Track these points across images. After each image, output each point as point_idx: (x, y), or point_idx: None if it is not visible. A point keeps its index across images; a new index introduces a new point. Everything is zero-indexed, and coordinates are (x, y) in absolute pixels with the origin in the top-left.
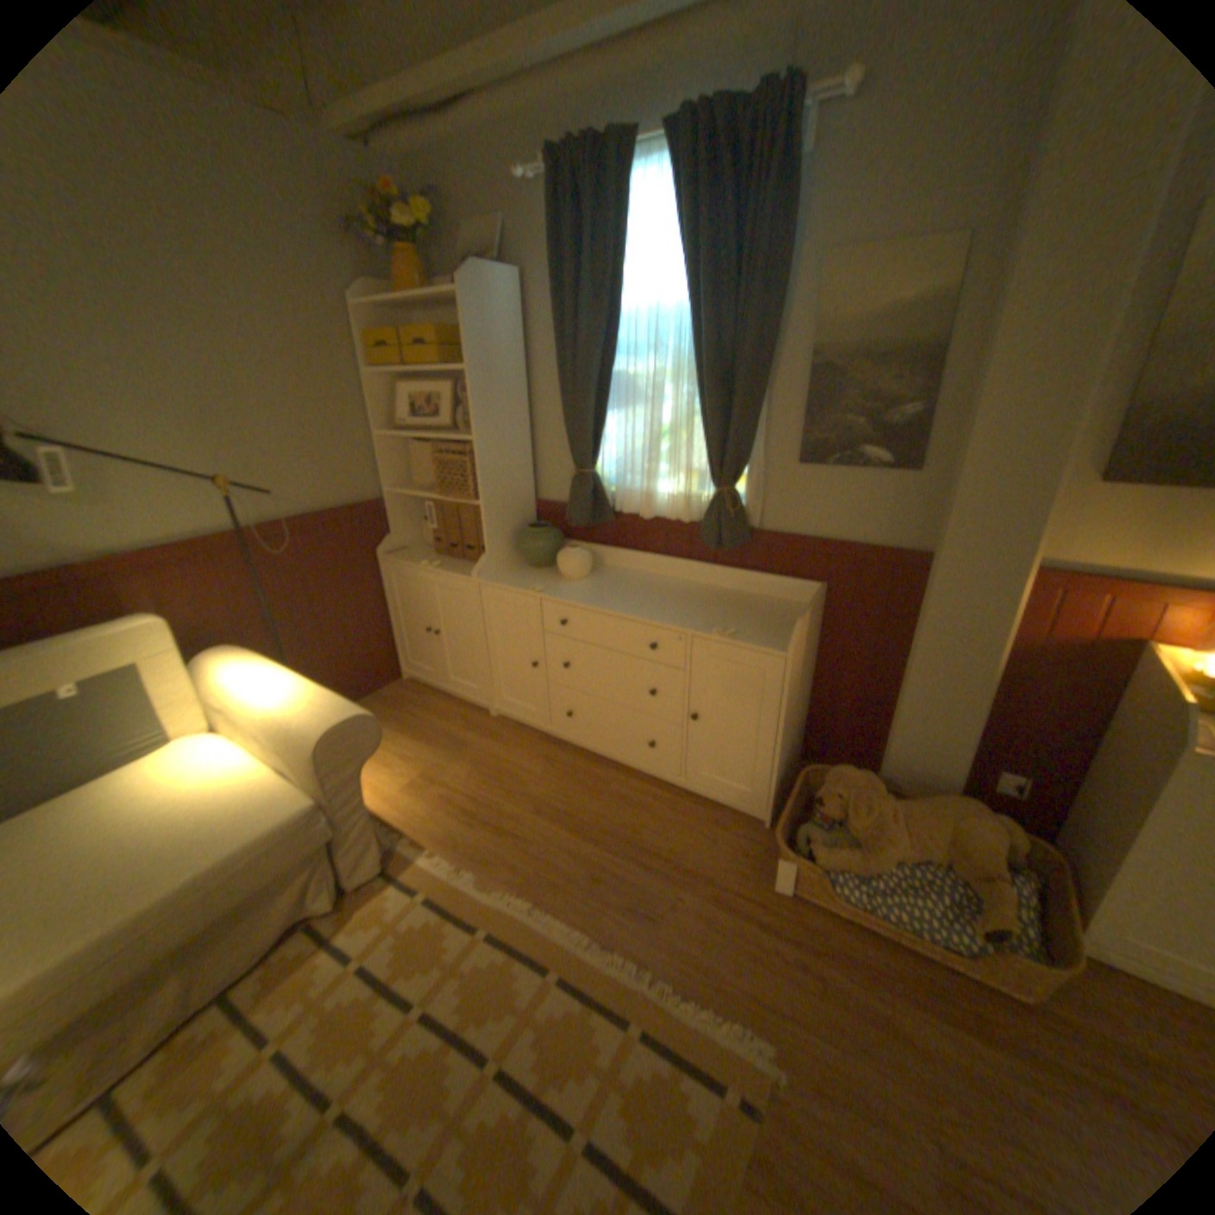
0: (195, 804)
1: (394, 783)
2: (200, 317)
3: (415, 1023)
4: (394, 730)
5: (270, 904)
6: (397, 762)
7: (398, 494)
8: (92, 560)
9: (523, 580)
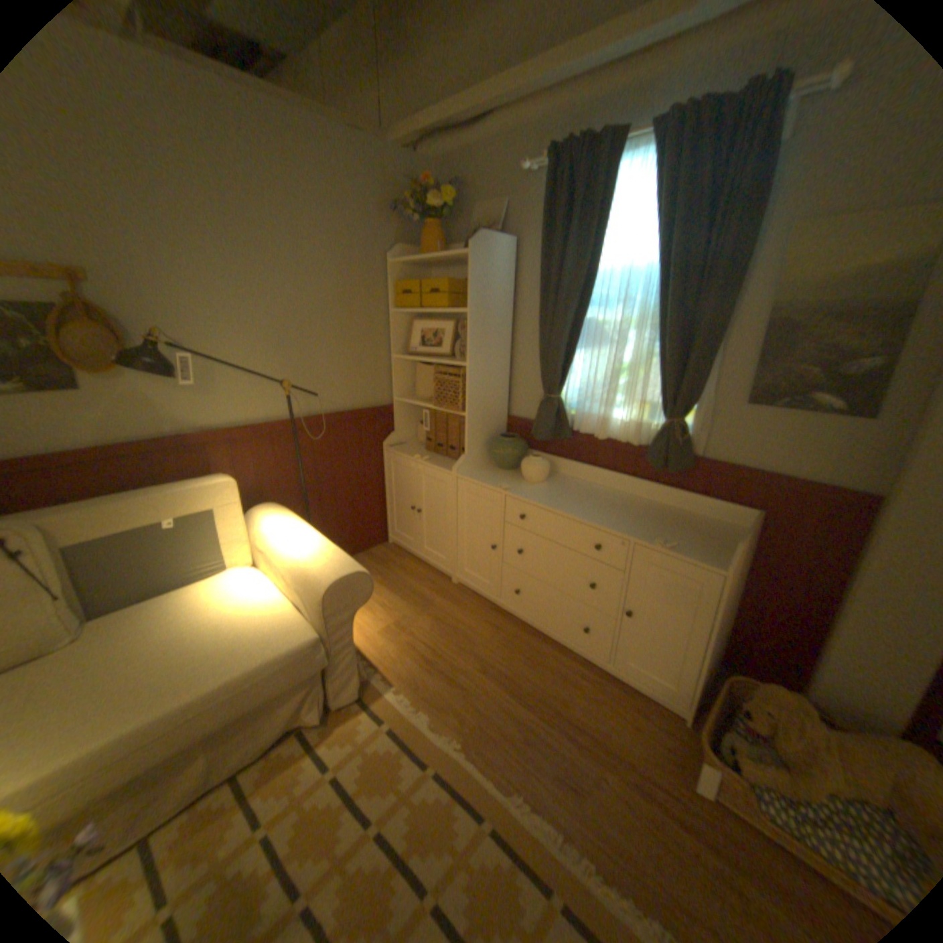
0: (236, 622)
1: (374, 626)
2: (289, 269)
3: (371, 840)
4: (378, 583)
5: (275, 711)
6: (378, 609)
7: (404, 402)
8: (196, 432)
9: (491, 478)
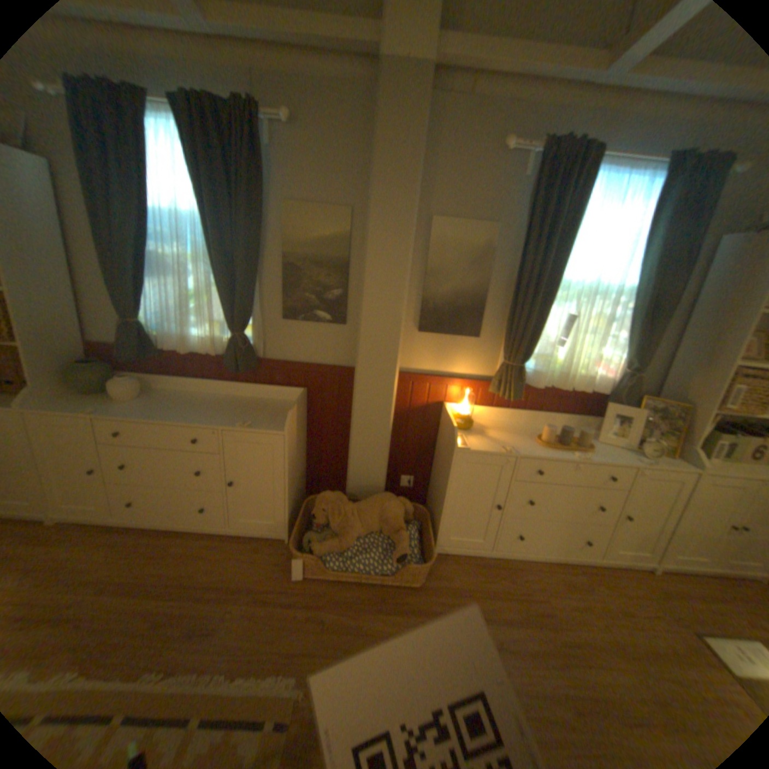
0: None
1: None
2: None
3: None
4: None
5: None
6: None
7: None
8: None
9: (71, 406)
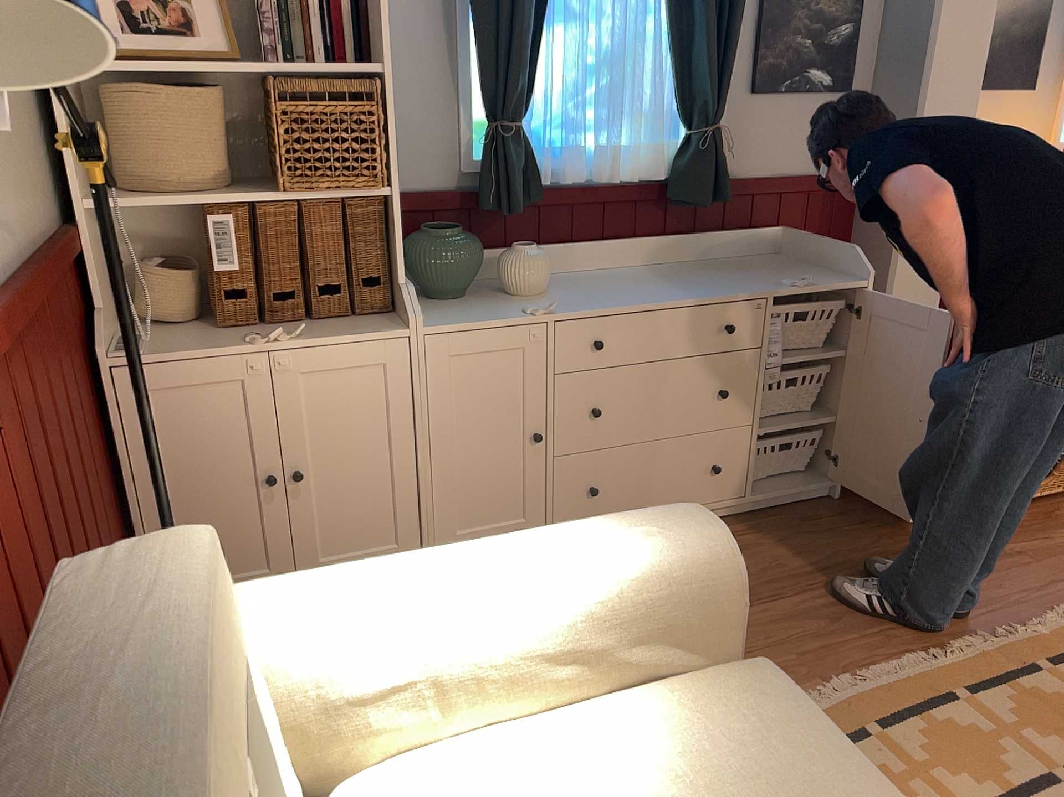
0: (670, 793)
1: None
2: None
3: None
4: None
5: None
6: None
7: (91, 218)
8: None
9: (479, 311)
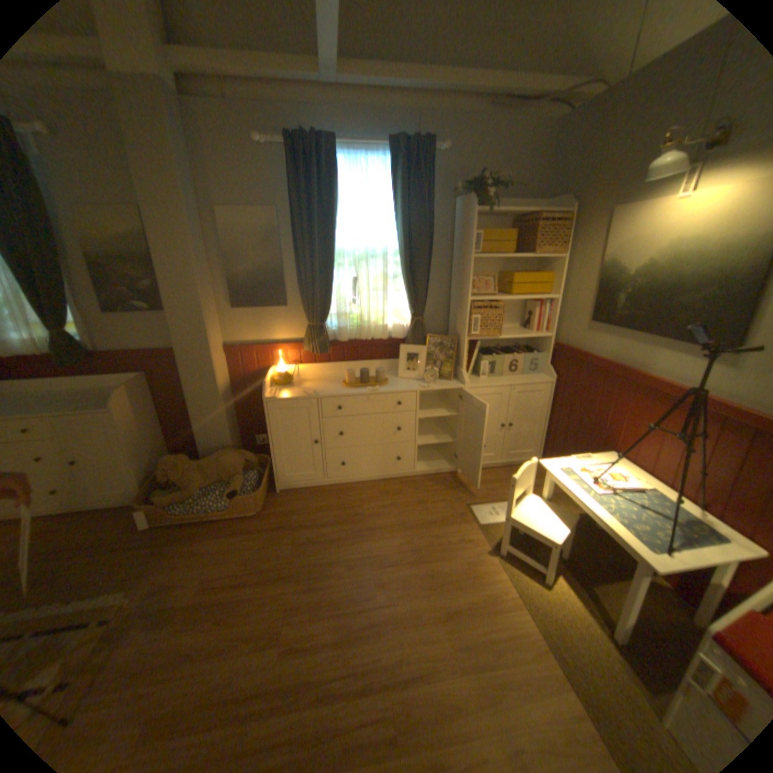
0: None
1: None
2: None
3: None
4: None
5: None
6: None
7: None
8: None
9: None
